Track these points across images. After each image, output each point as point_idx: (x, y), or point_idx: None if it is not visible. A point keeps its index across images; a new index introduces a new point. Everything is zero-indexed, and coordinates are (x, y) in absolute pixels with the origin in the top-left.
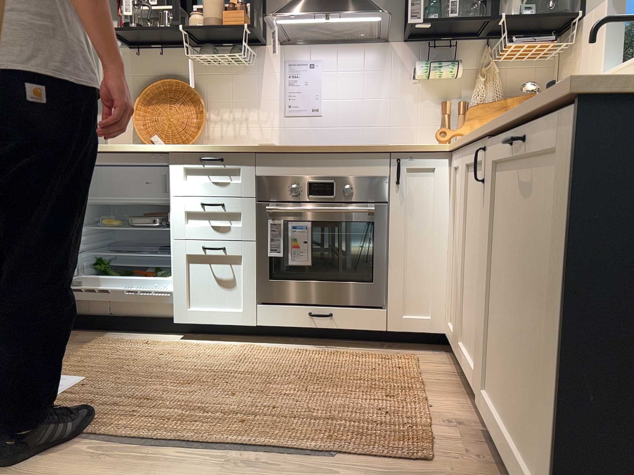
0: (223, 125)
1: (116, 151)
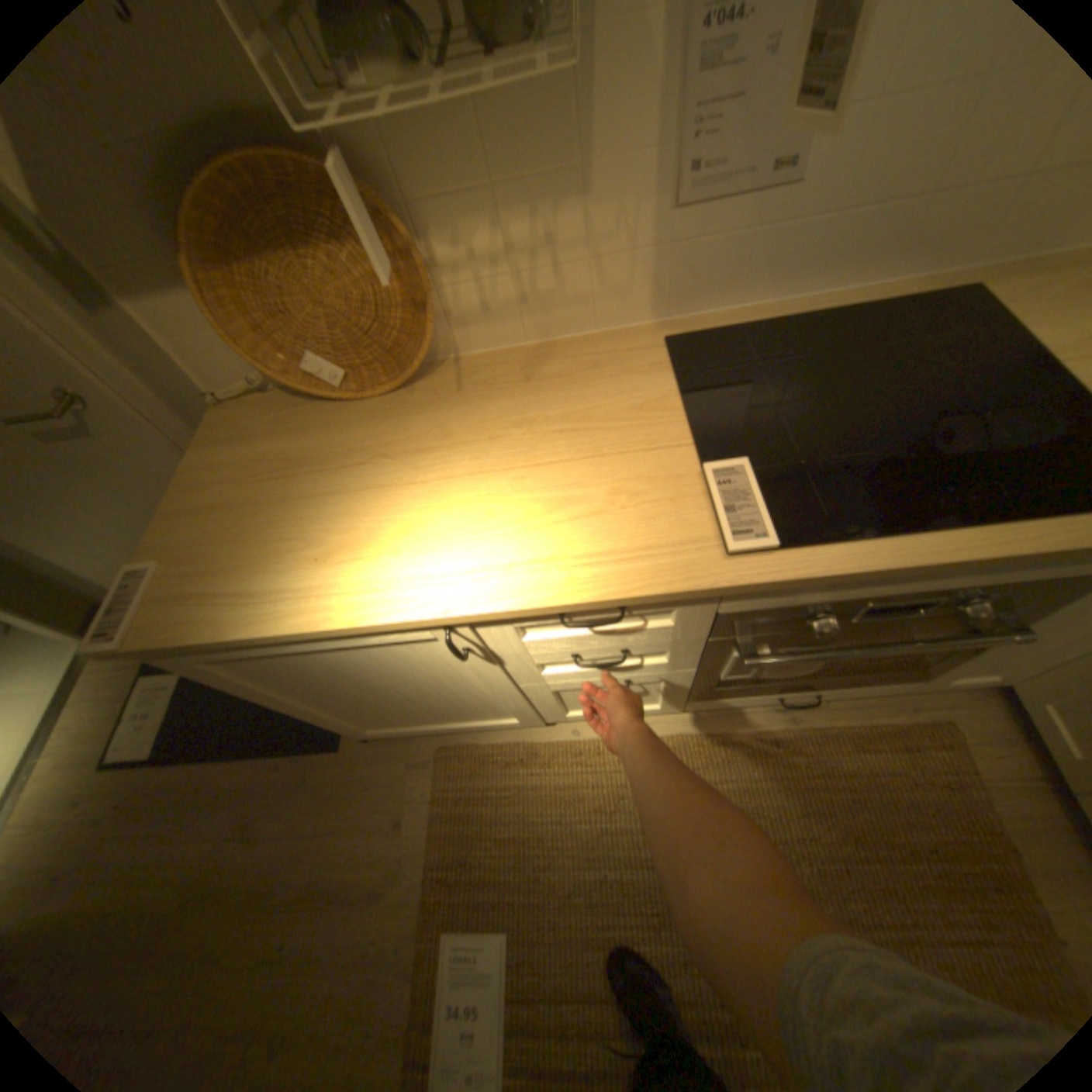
0: (485, 268)
1: (315, 633)
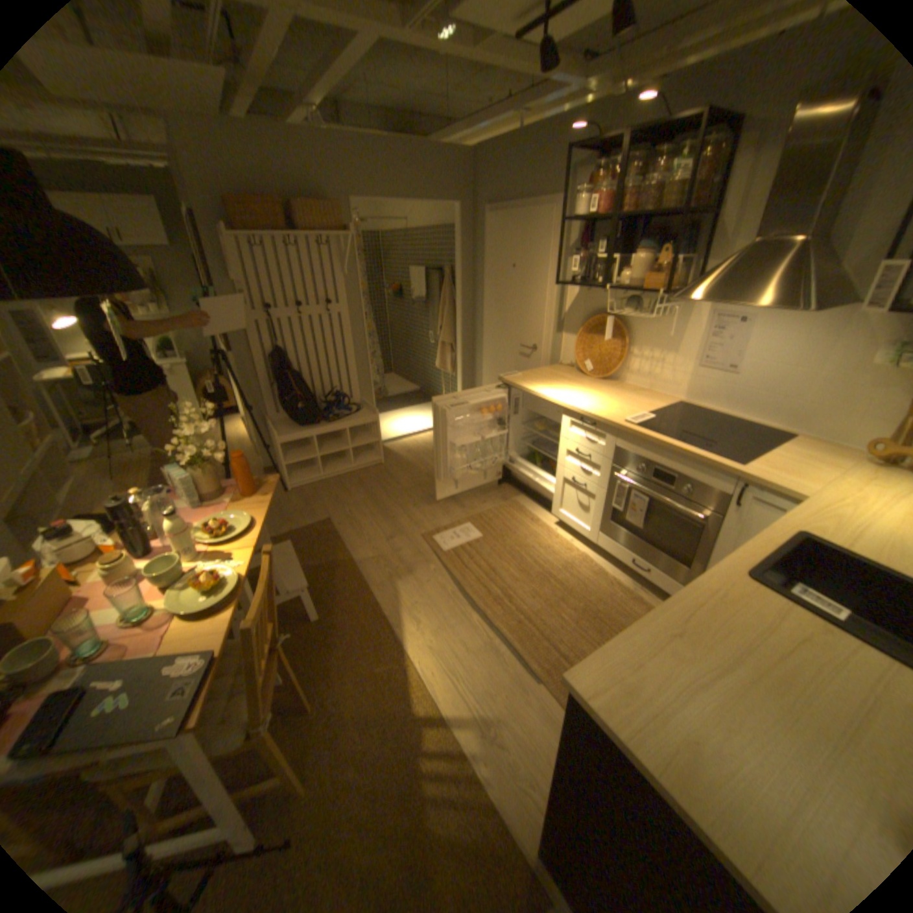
0: (643, 361)
1: (535, 395)
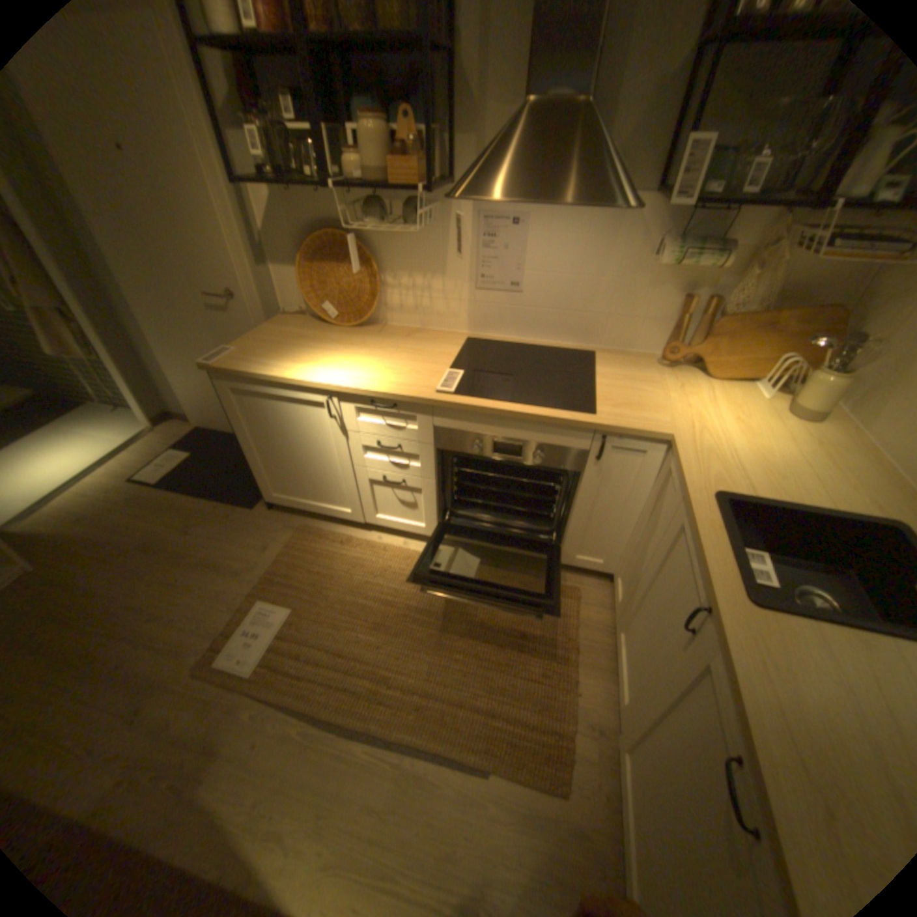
0: (403, 291)
1: (280, 382)
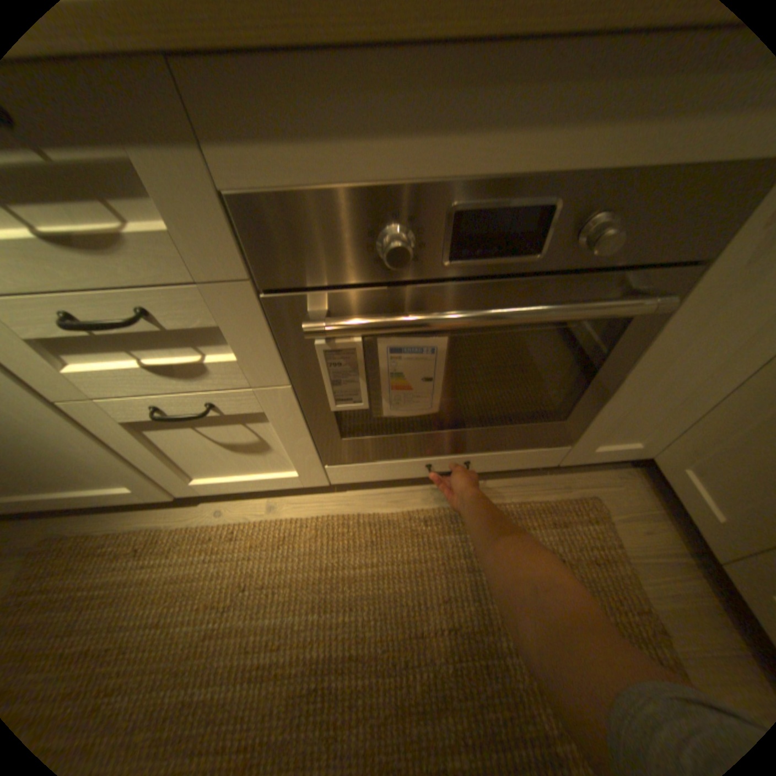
0: None
1: None
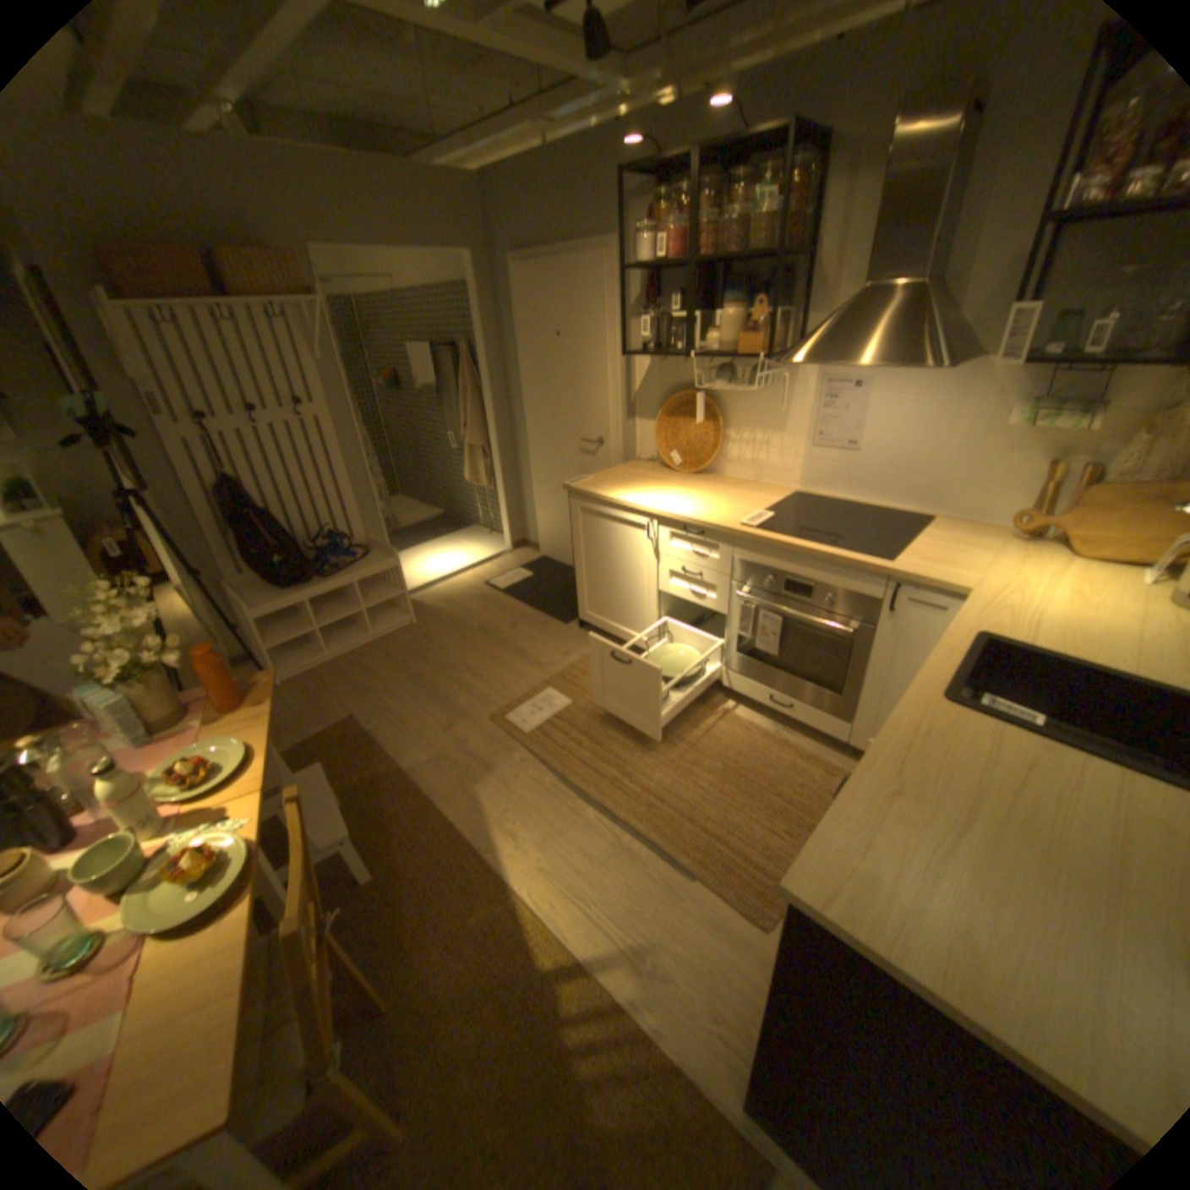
0: (742, 446)
1: (616, 504)
